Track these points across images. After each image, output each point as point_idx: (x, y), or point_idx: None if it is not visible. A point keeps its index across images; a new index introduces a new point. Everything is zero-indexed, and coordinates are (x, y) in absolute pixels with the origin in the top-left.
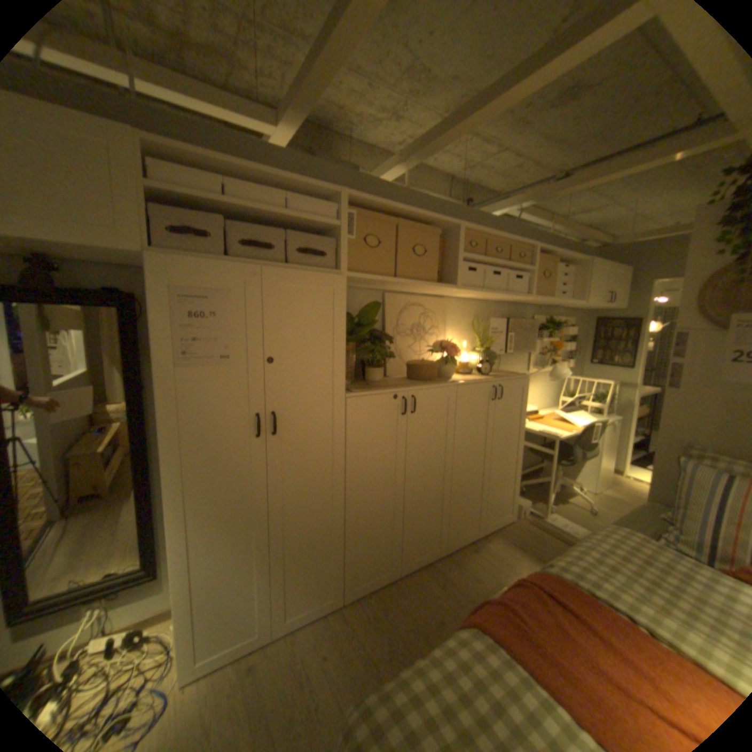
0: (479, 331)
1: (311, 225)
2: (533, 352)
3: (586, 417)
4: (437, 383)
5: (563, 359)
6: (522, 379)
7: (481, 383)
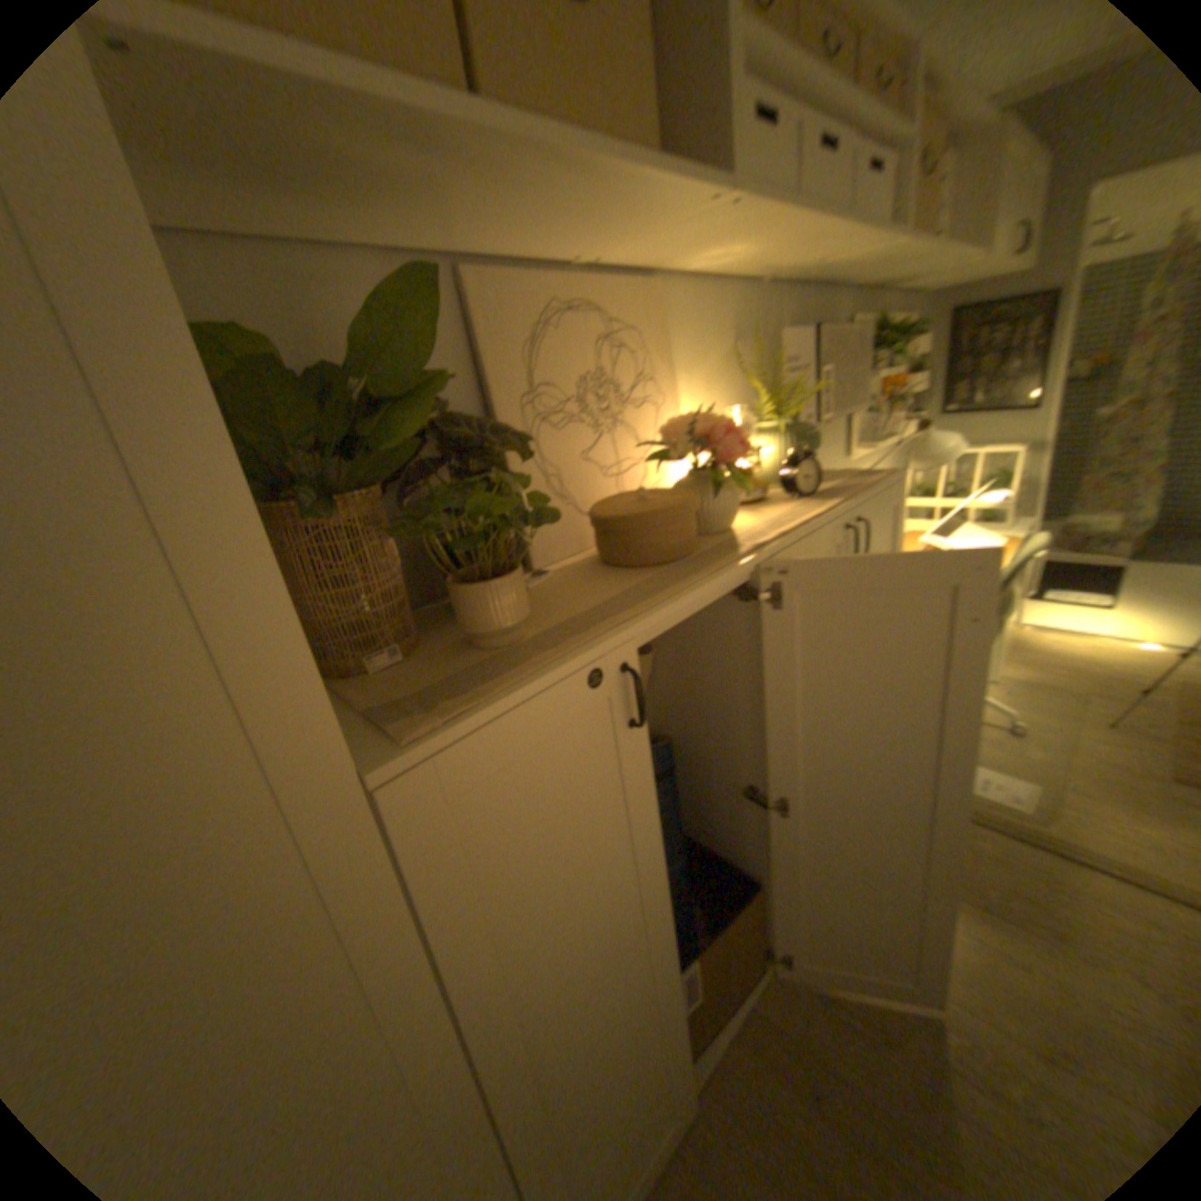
0: (765, 370)
1: None
2: (858, 409)
3: (983, 536)
4: (718, 567)
5: (903, 414)
6: (897, 483)
7: (824, 527)
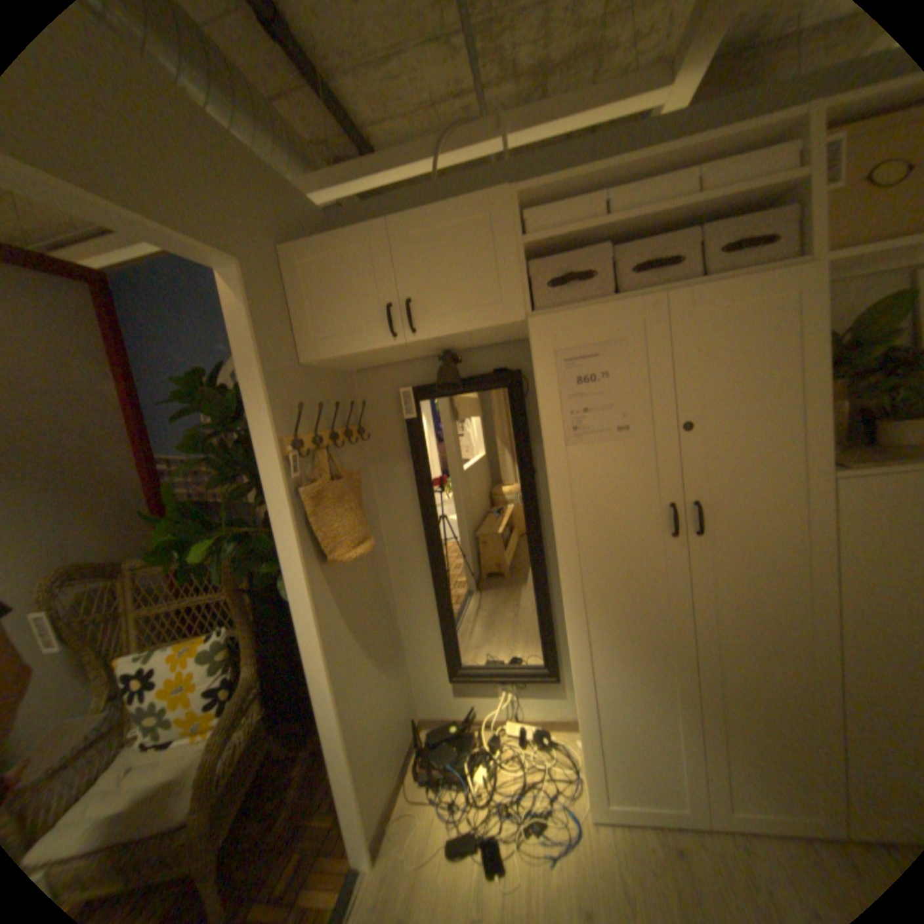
0: None
1: (744, 202)
2: None
3: None
4: None
5: None
6: None
7: None
